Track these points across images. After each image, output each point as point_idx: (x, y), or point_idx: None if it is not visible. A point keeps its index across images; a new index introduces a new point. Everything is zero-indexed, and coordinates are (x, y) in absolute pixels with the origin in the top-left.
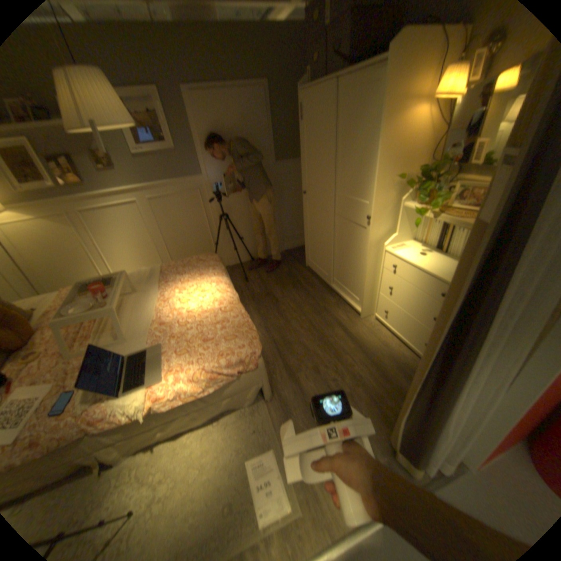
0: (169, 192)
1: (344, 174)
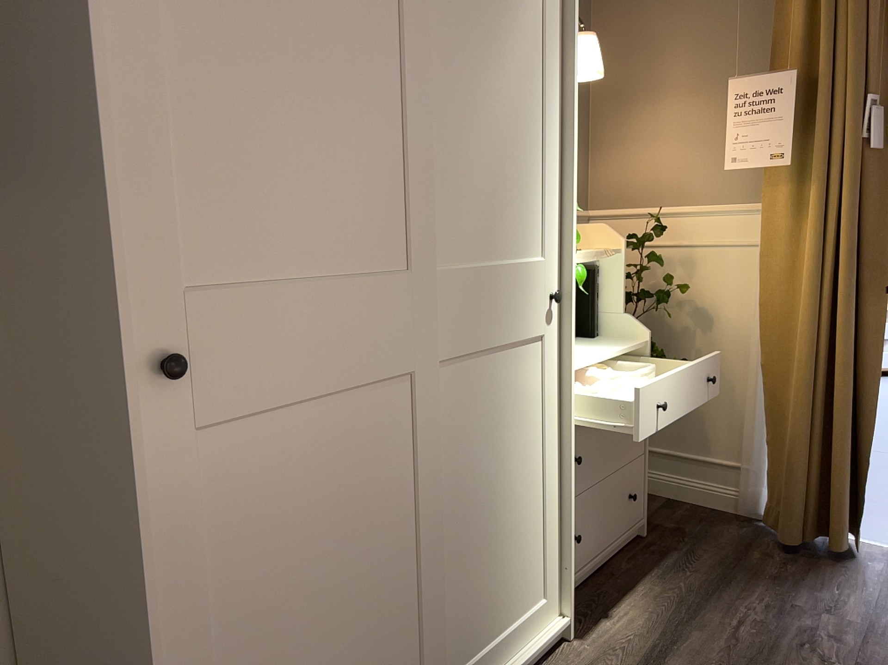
0: None
1: (461, 202)
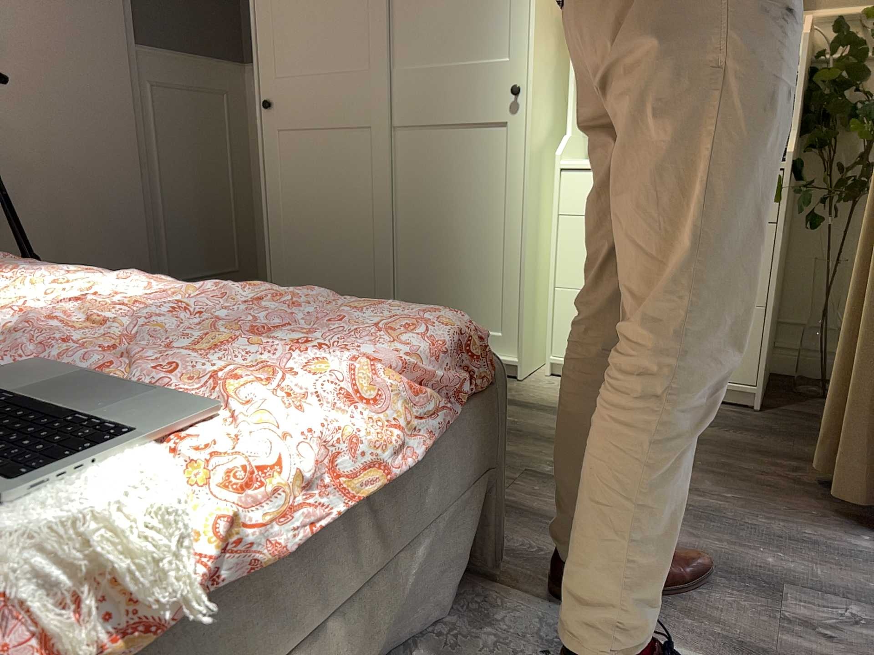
0: None
1: (418, 18)
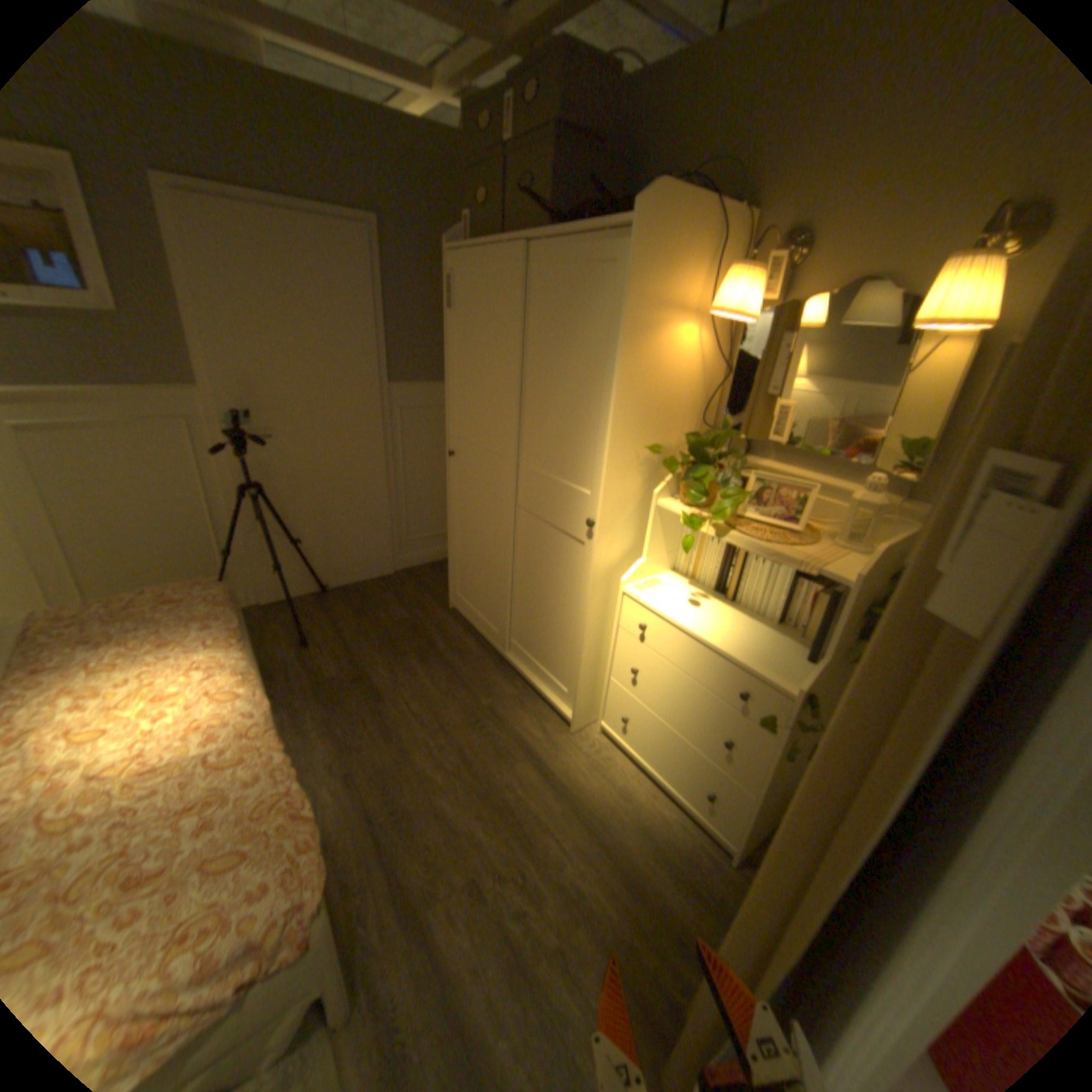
0: (95, 420)
1: (538, 430)
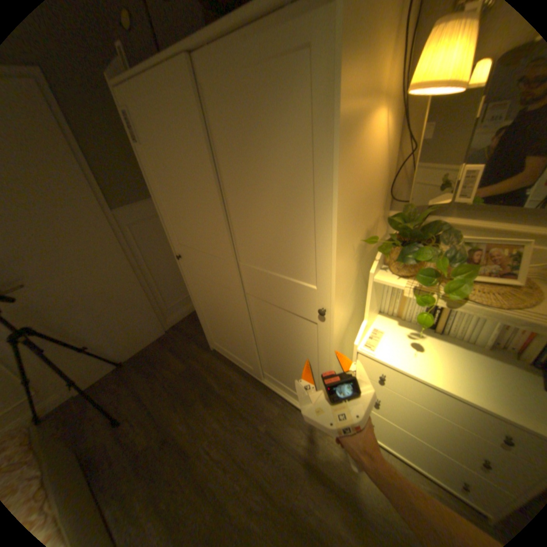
0: None
1: (249, 237)
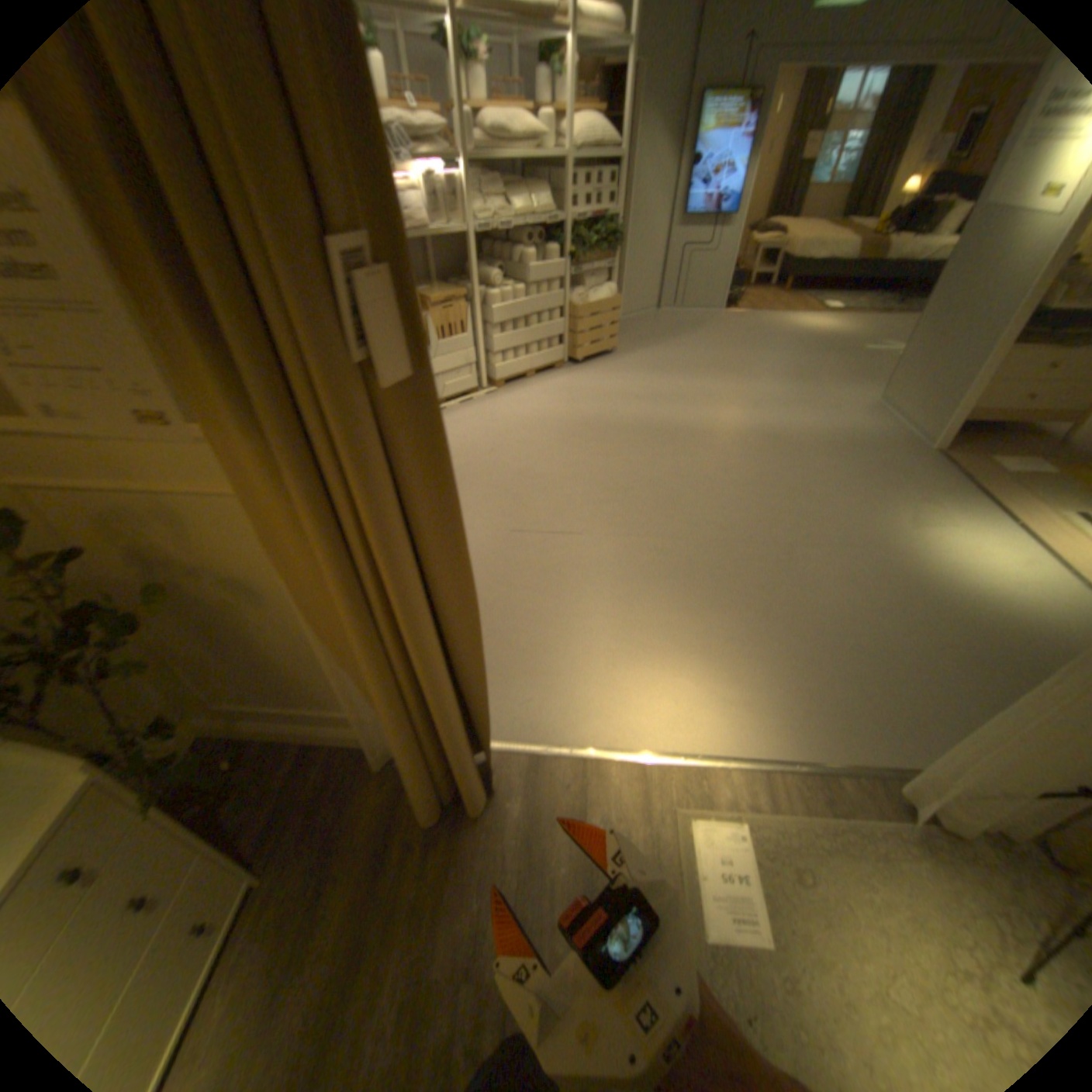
0: None
1: None
